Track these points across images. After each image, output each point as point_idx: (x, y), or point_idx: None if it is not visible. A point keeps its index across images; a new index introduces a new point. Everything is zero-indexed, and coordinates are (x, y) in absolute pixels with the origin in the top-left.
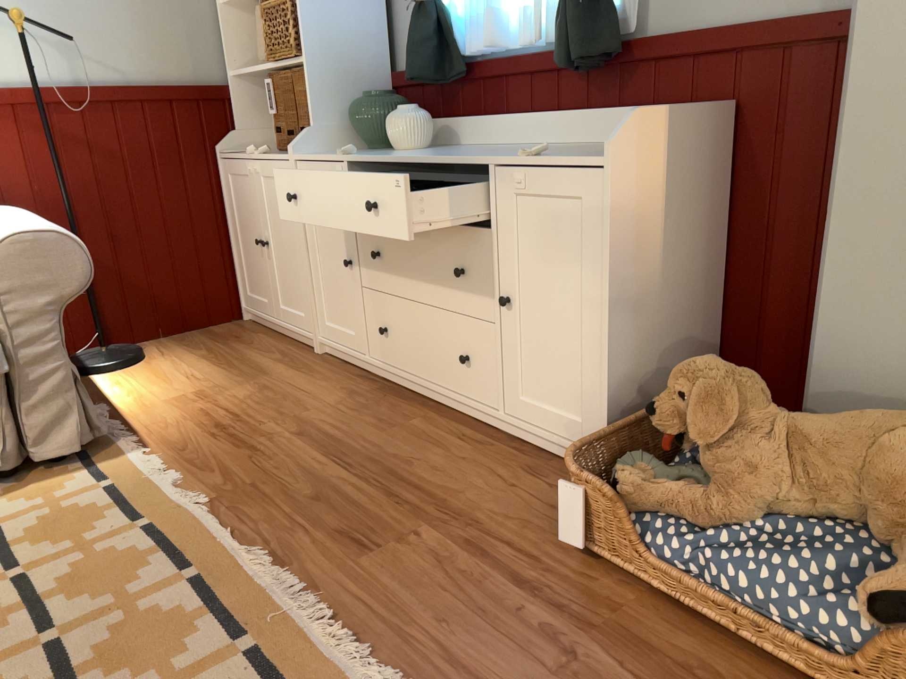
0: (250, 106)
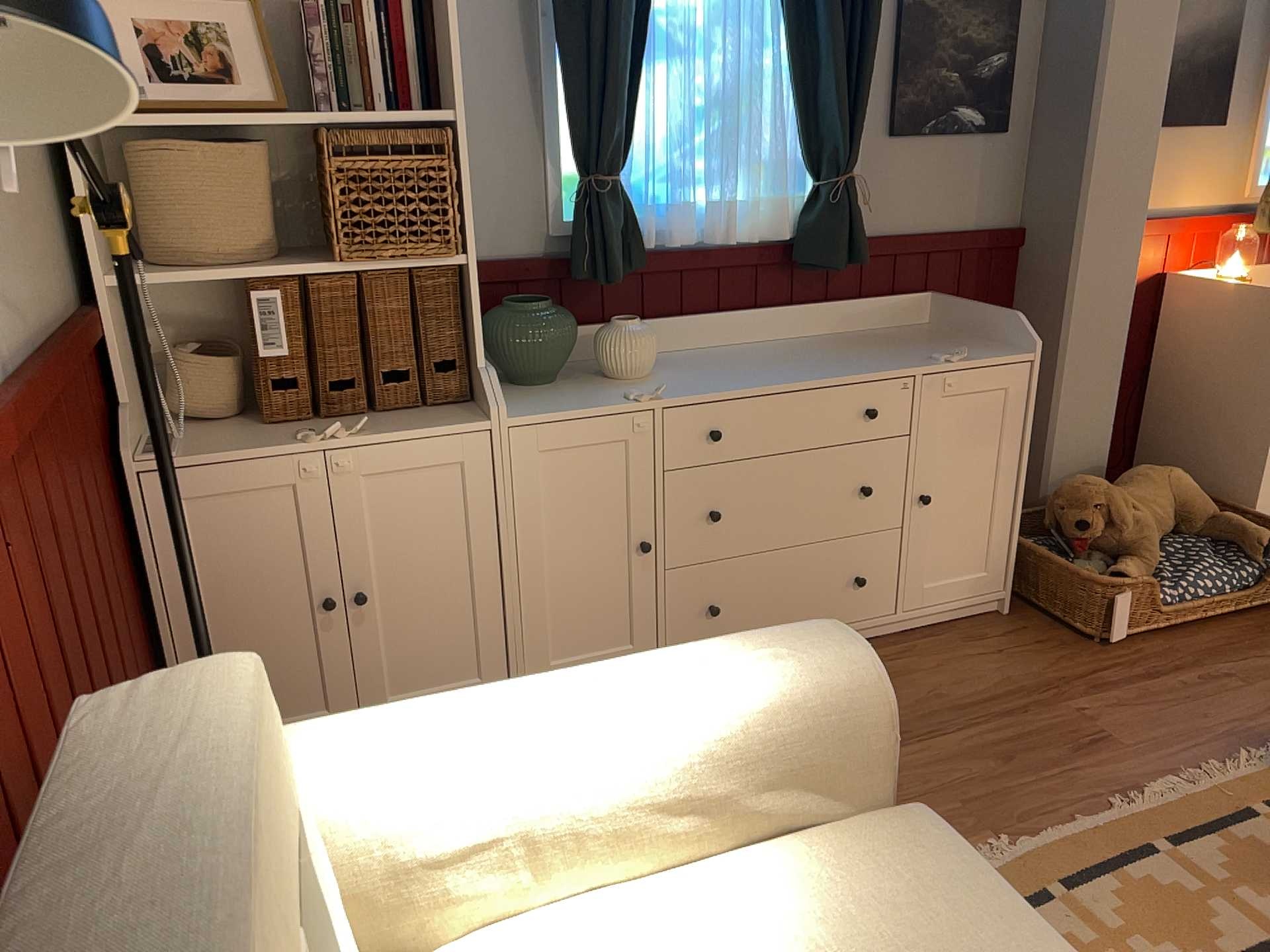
0: (123, 343)
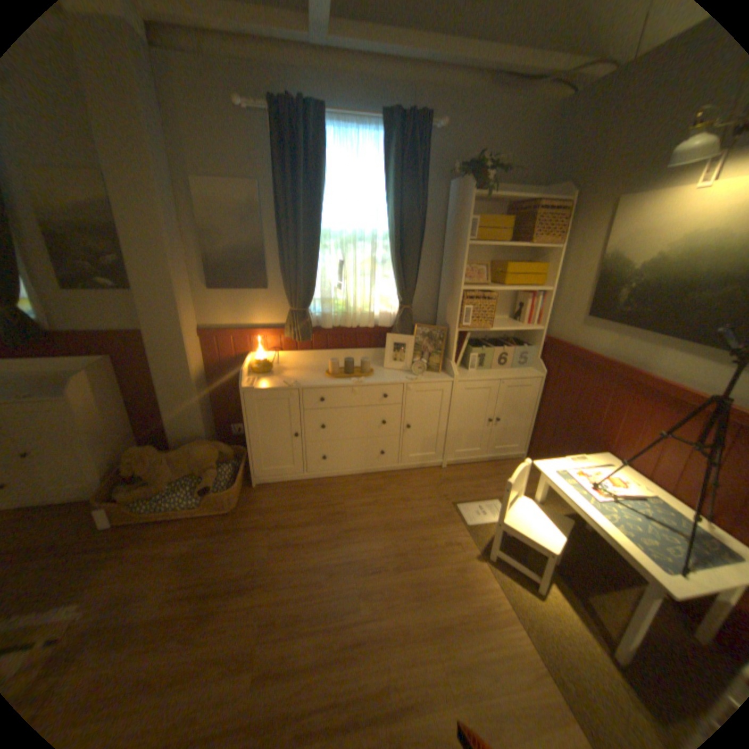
0: None
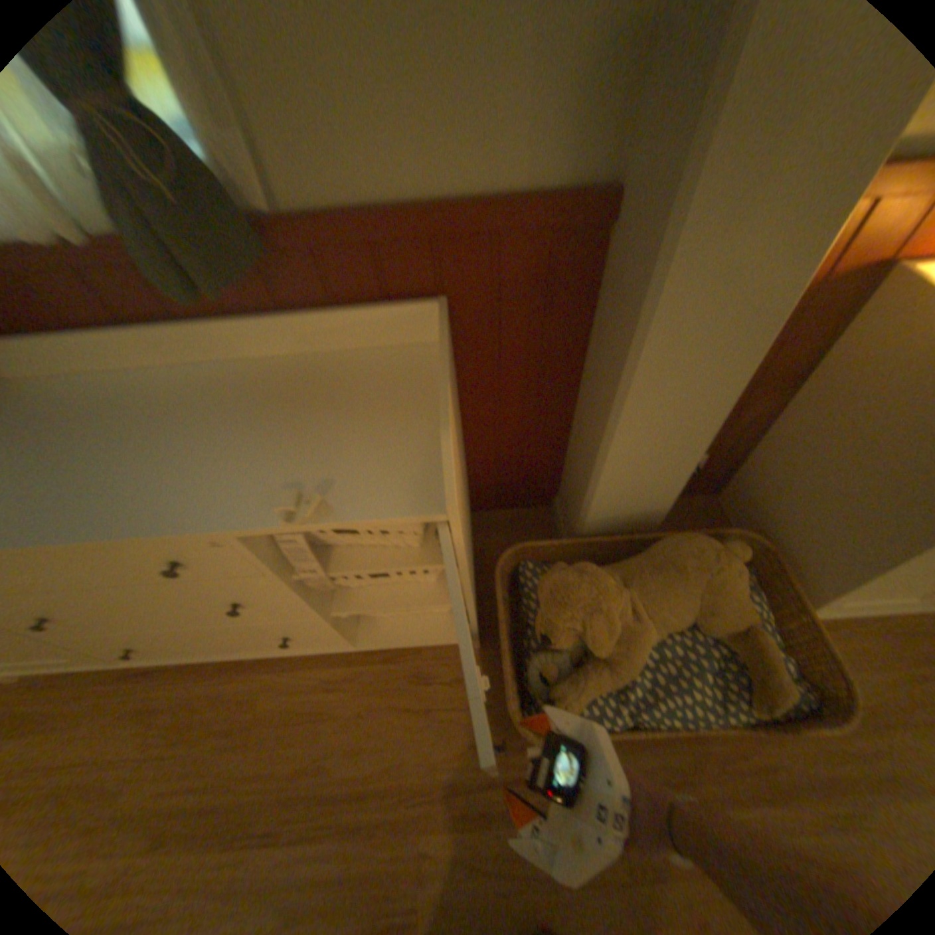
0: None
